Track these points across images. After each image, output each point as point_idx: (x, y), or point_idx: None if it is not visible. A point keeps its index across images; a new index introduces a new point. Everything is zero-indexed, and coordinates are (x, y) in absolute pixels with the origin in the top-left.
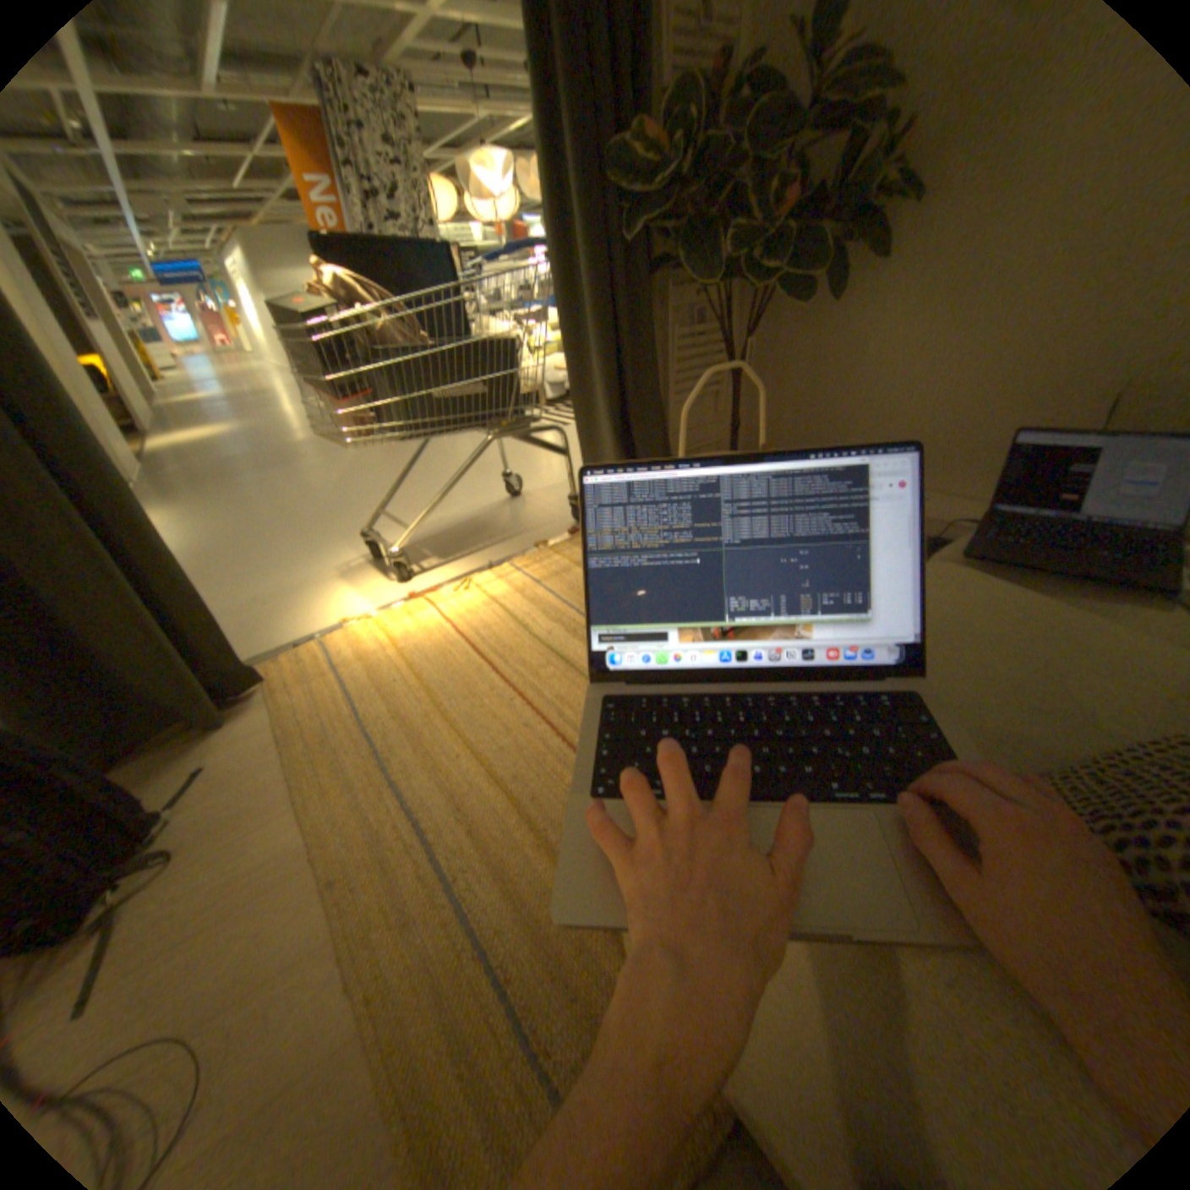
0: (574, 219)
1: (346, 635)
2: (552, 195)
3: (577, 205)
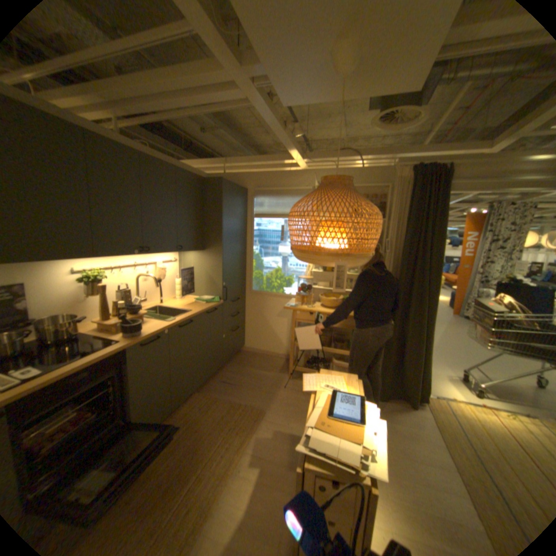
0: None
1: (457, 406)
2: None
3: None
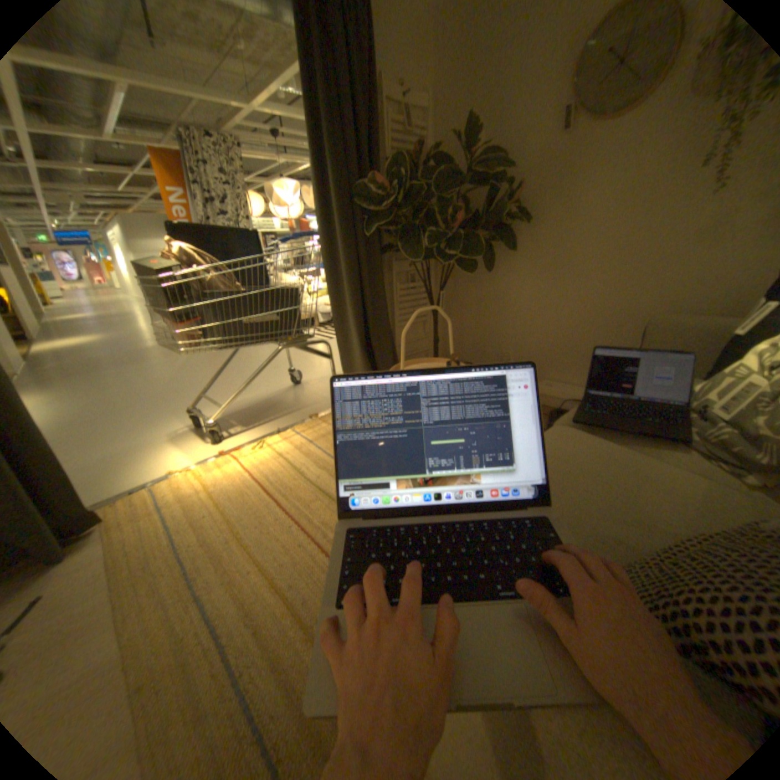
0: (335, 223)
1: (170, 484)
2: (322, 209)
3: (337, 215)
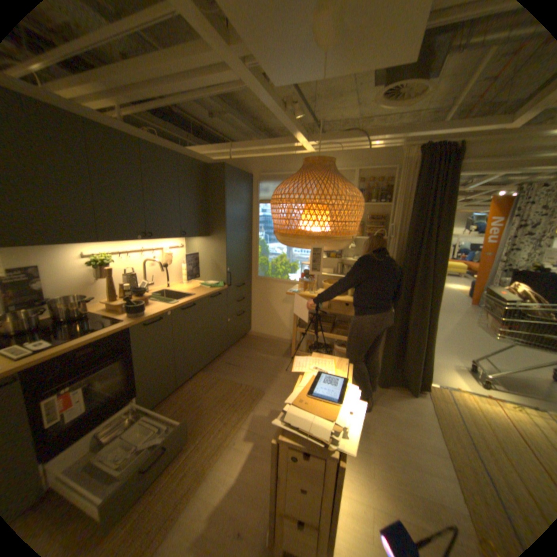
0: None
1: (461, 395)
2: None
3: None
